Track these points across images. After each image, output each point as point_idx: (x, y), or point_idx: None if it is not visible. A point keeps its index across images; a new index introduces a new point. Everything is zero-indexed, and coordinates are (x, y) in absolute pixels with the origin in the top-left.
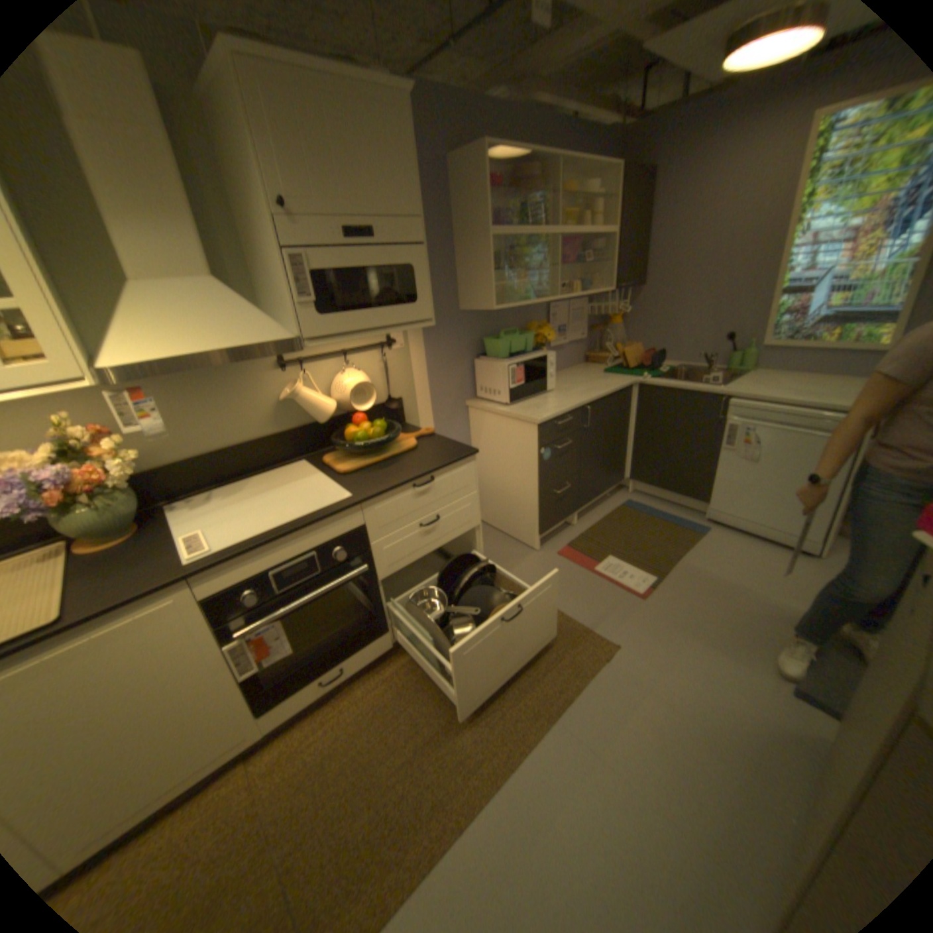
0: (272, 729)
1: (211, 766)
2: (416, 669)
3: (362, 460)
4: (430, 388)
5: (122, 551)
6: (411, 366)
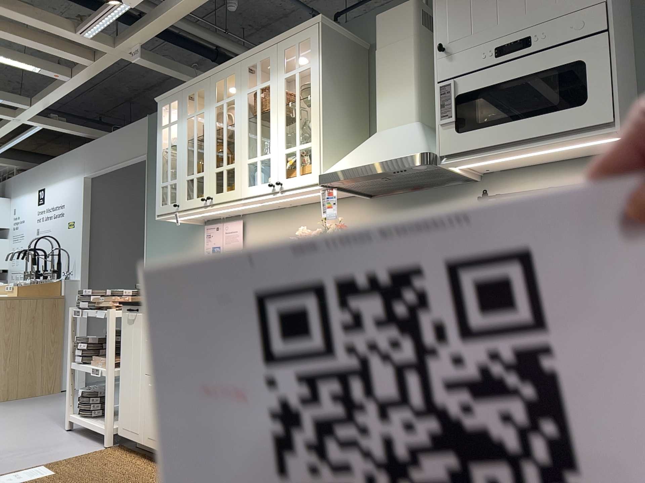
0: None
1: None
2: None
3: None
4: None
5: None
6: None
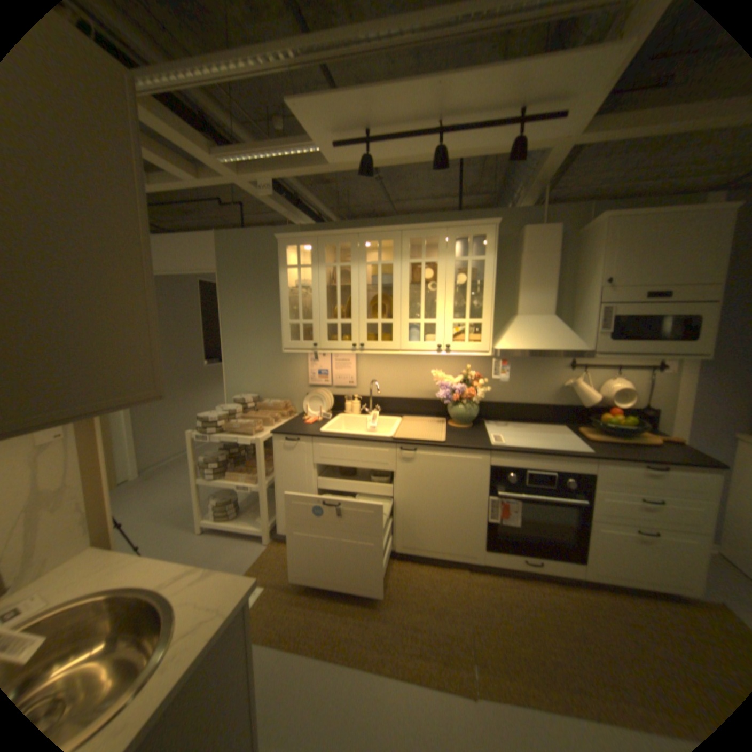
0: (491, 566)
1: (458, 558)
2: (600, 610)
3: (609, 439)
4: (694, 411)
5: (466, 431)
6: (679, 389)
